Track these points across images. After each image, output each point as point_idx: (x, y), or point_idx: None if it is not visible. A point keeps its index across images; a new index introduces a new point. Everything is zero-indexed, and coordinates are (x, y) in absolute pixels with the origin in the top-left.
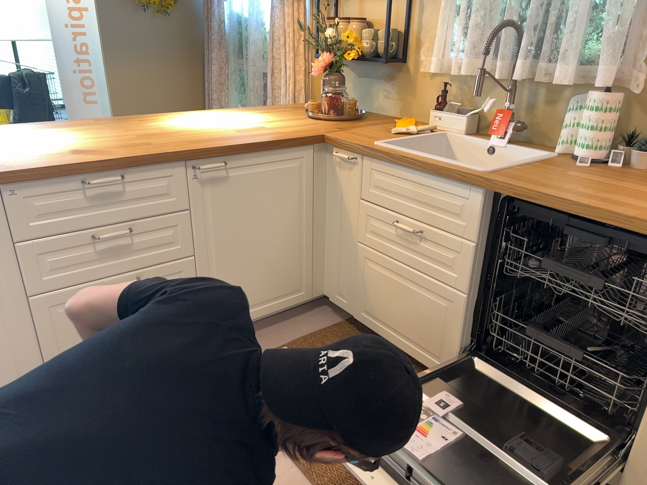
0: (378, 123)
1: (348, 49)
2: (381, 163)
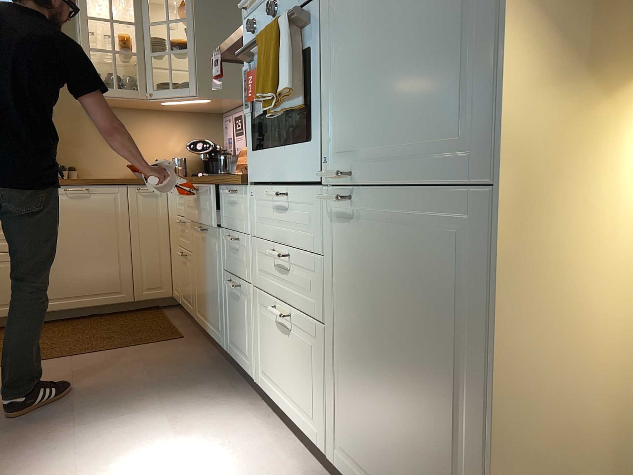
0: None
1: None
2: None
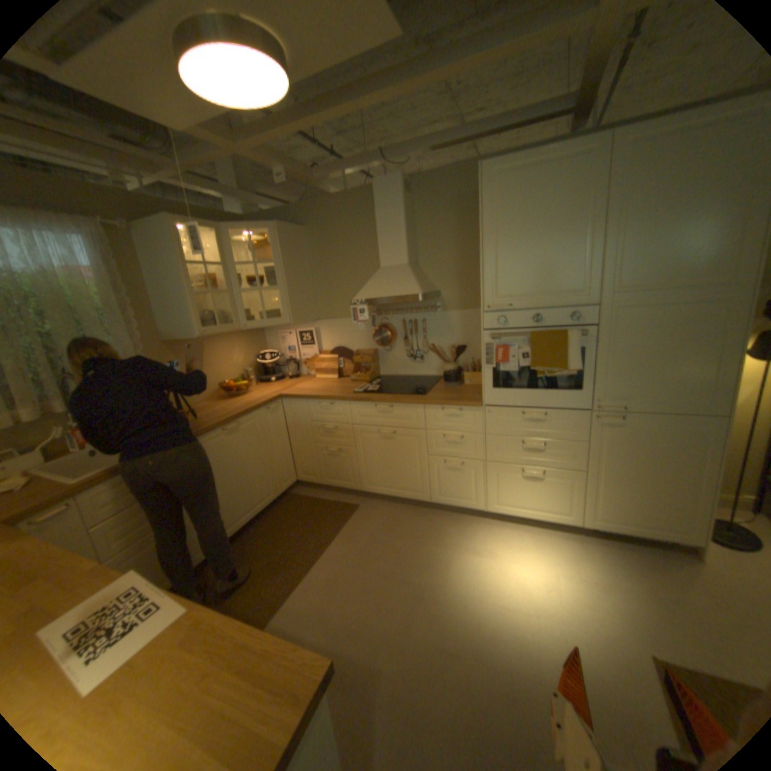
0: None
1: None
2: (102, 488)
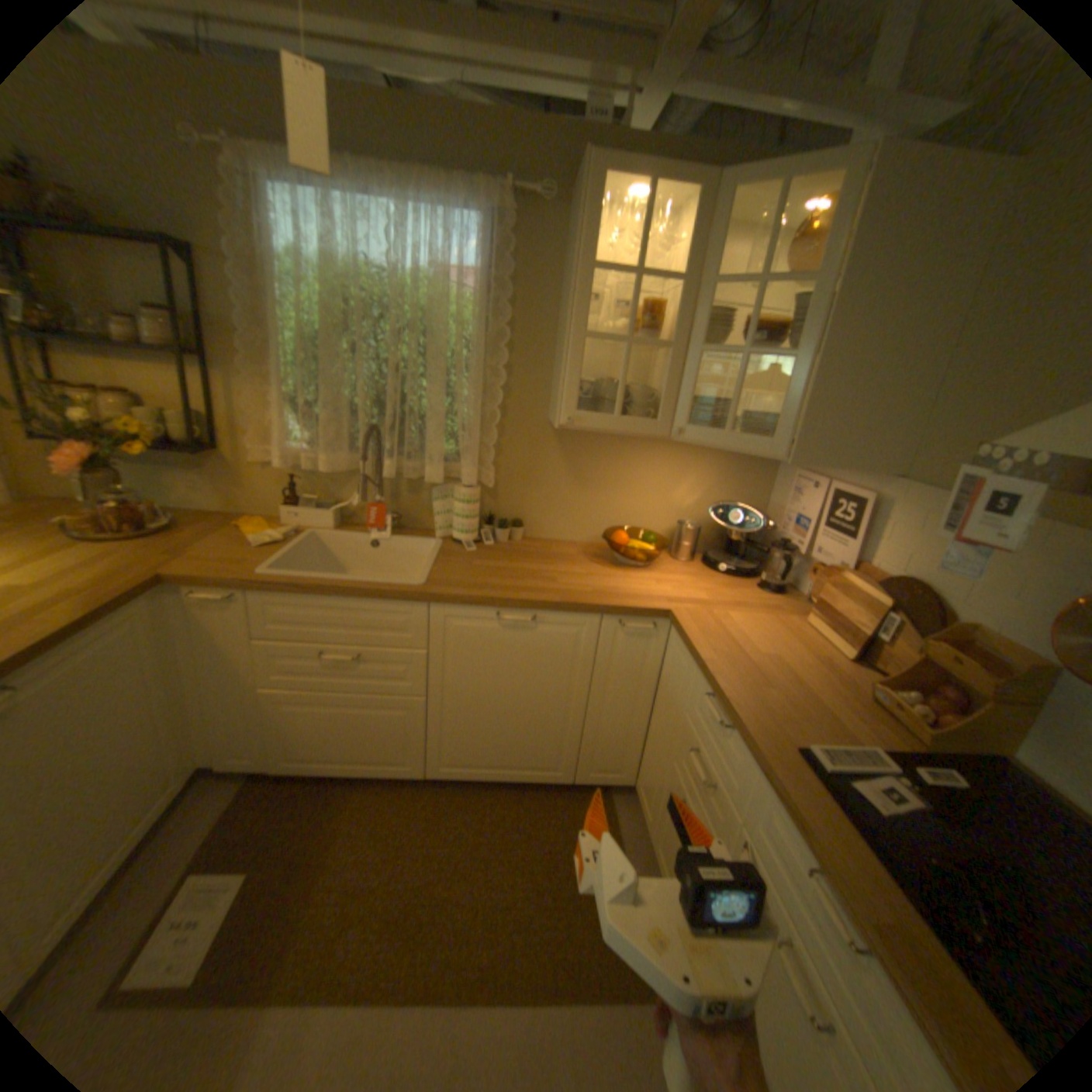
0: (206, 528)
1: (115, 434)
2: (279, 597)
